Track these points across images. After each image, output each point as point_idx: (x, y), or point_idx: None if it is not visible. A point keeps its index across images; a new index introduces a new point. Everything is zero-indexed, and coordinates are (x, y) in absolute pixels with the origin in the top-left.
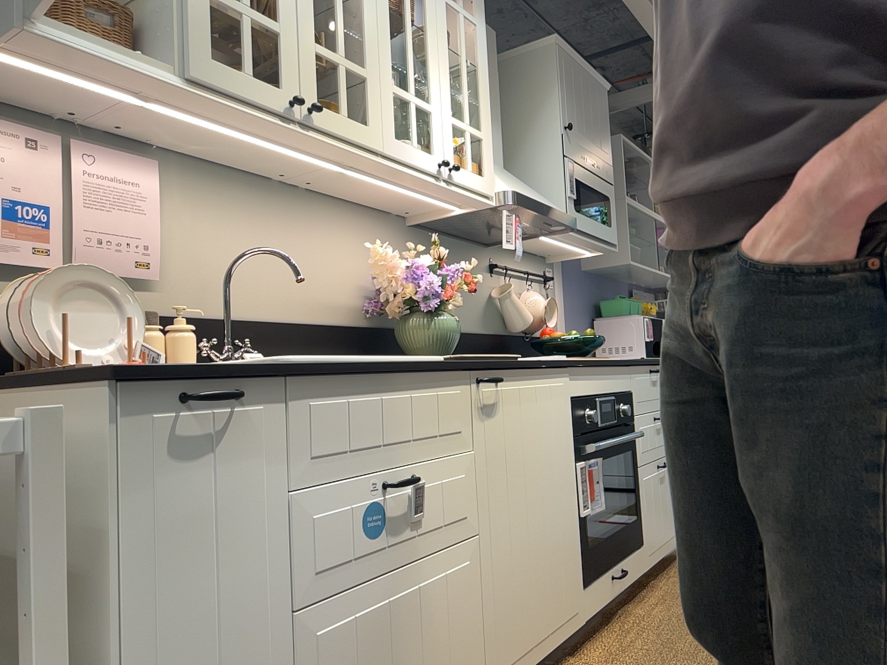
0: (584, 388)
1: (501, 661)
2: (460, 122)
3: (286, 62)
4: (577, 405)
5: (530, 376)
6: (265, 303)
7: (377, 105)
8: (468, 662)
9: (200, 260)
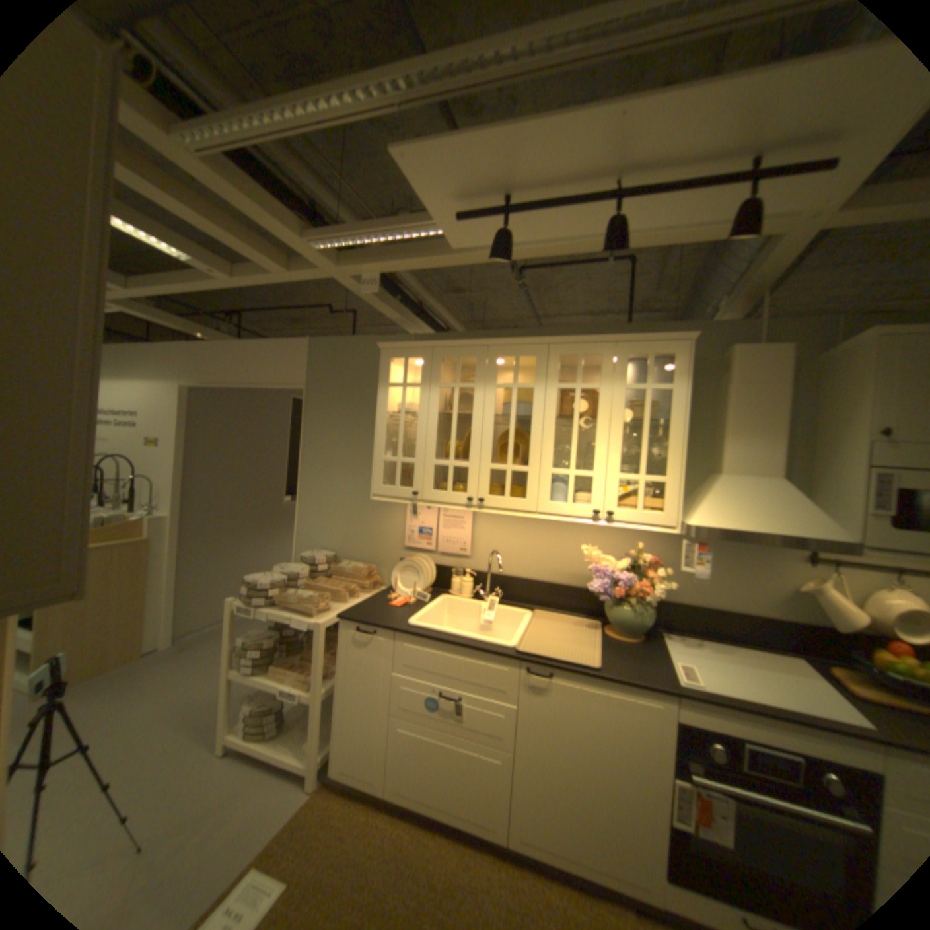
0: (711, 724)
1: (525, 837)
2: (631, 476)
3: (470, 480)
4: (689, 733)
5: (600, 685)
6: (526, 569)
7: (534, 485)
8: (493, 813)
9: (492, 547)
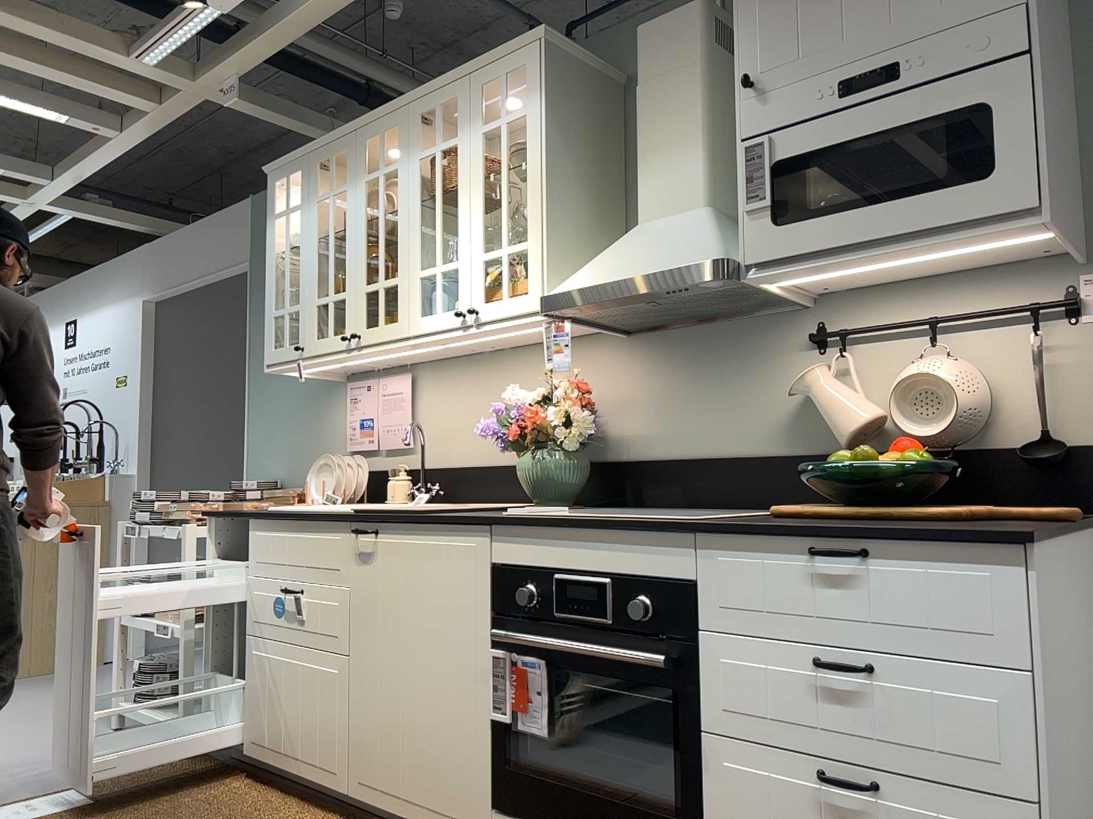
0: (521, 555)
1: (361, 774)
2: (493, 251)
3: (347, 313)
4: (500, 575)
5: (417, 531)
6: (474, 452)
7: (403, 299)
8: (332, 746)
9: (436, 428)
